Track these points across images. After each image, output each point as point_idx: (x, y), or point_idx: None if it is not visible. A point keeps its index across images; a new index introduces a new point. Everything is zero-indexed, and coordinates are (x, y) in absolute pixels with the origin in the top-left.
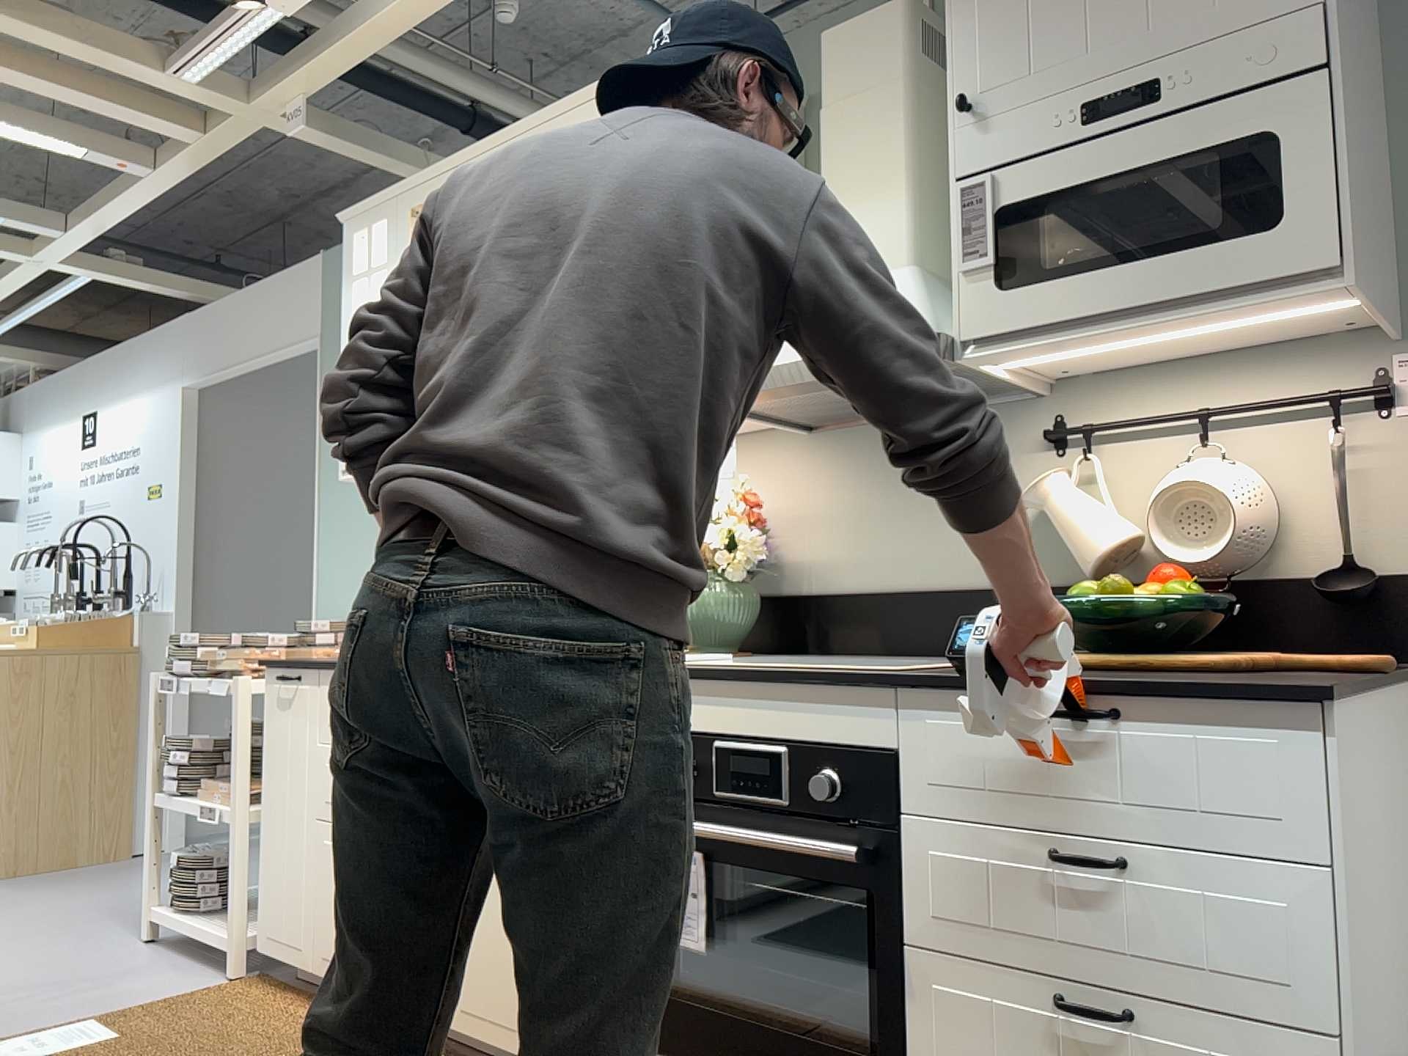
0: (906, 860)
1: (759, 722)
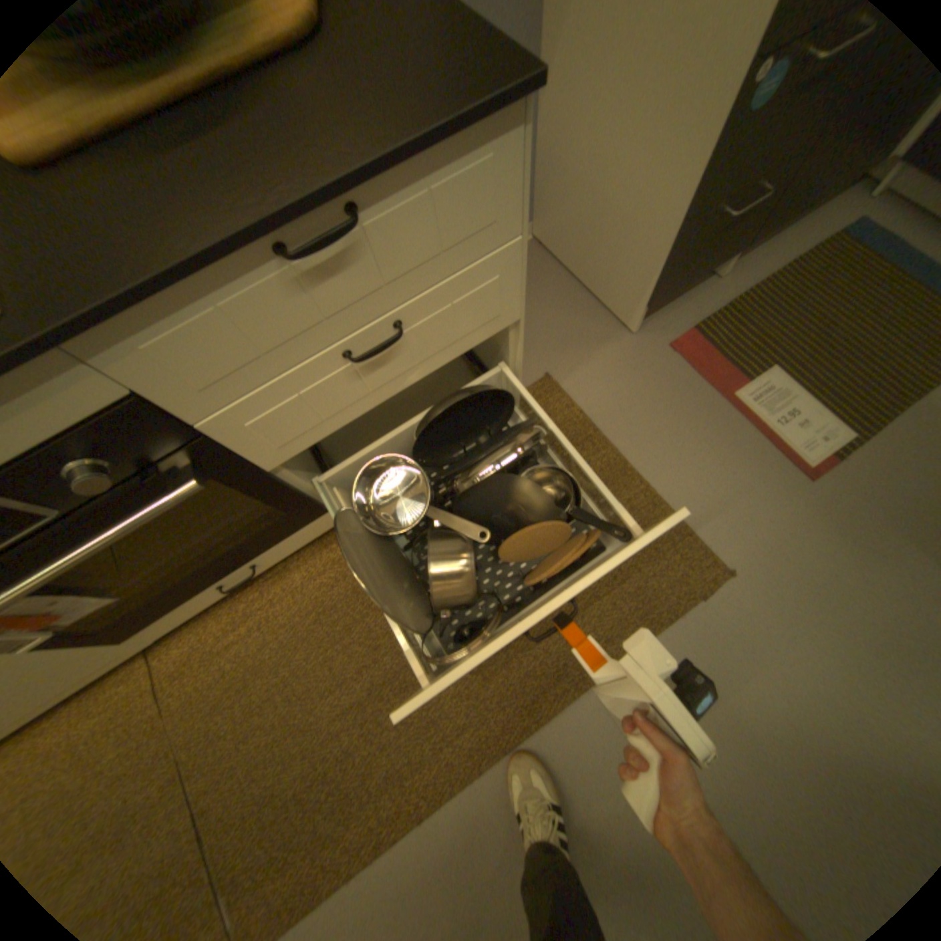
0: (223, 445)
1: None
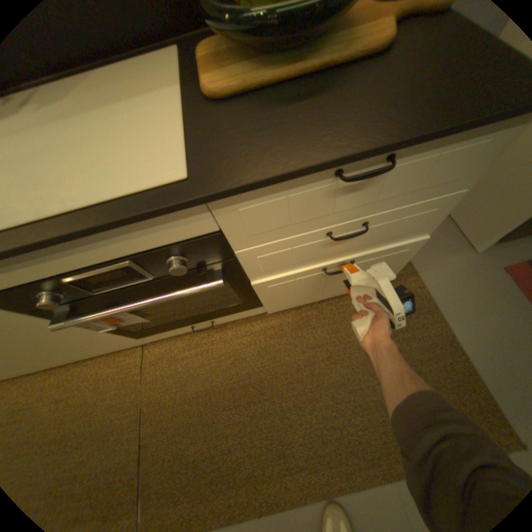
0: (240, 263)
1: (84, 258)
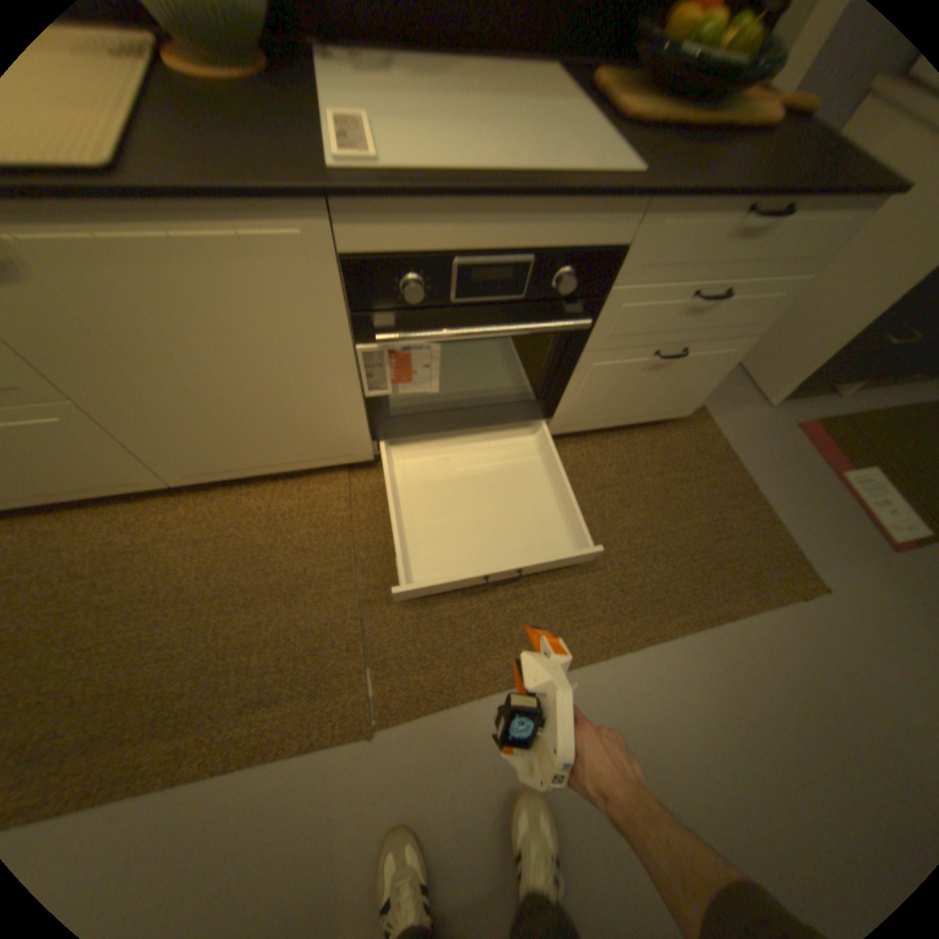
0: (600, 313)
1: (506, 236)
